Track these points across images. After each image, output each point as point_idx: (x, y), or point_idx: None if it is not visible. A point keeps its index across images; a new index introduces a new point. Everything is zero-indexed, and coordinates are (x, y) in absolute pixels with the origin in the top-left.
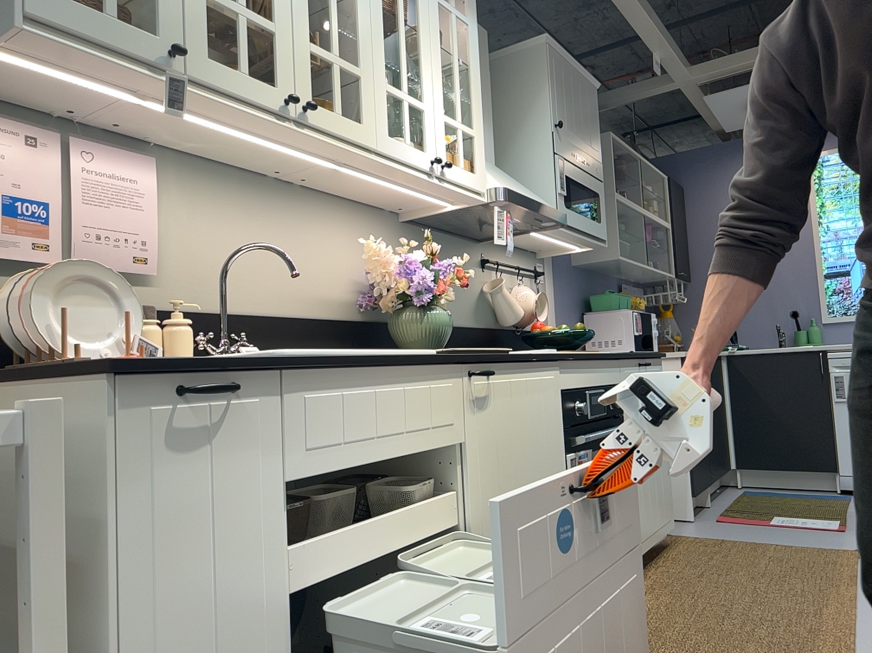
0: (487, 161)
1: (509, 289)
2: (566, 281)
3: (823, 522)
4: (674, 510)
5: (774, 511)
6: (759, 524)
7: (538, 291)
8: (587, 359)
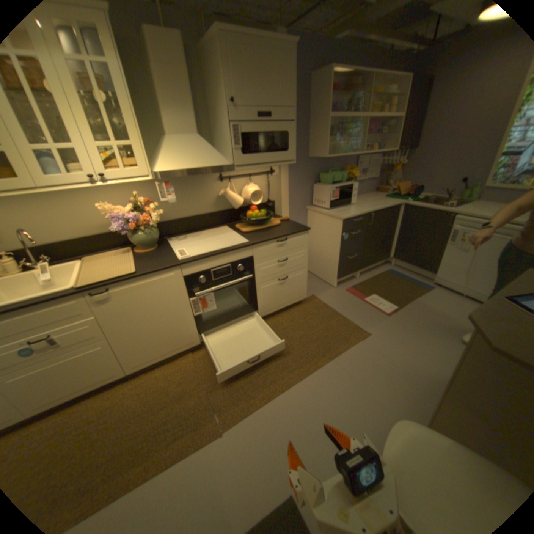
0: (185, 135)
1: (232, 192)
2: (298, 169)
3: (389, 307)
4: (305, 292)
5: (379, 291)
6: (358, 298)
7: (267, 183)
8: (208, 258)
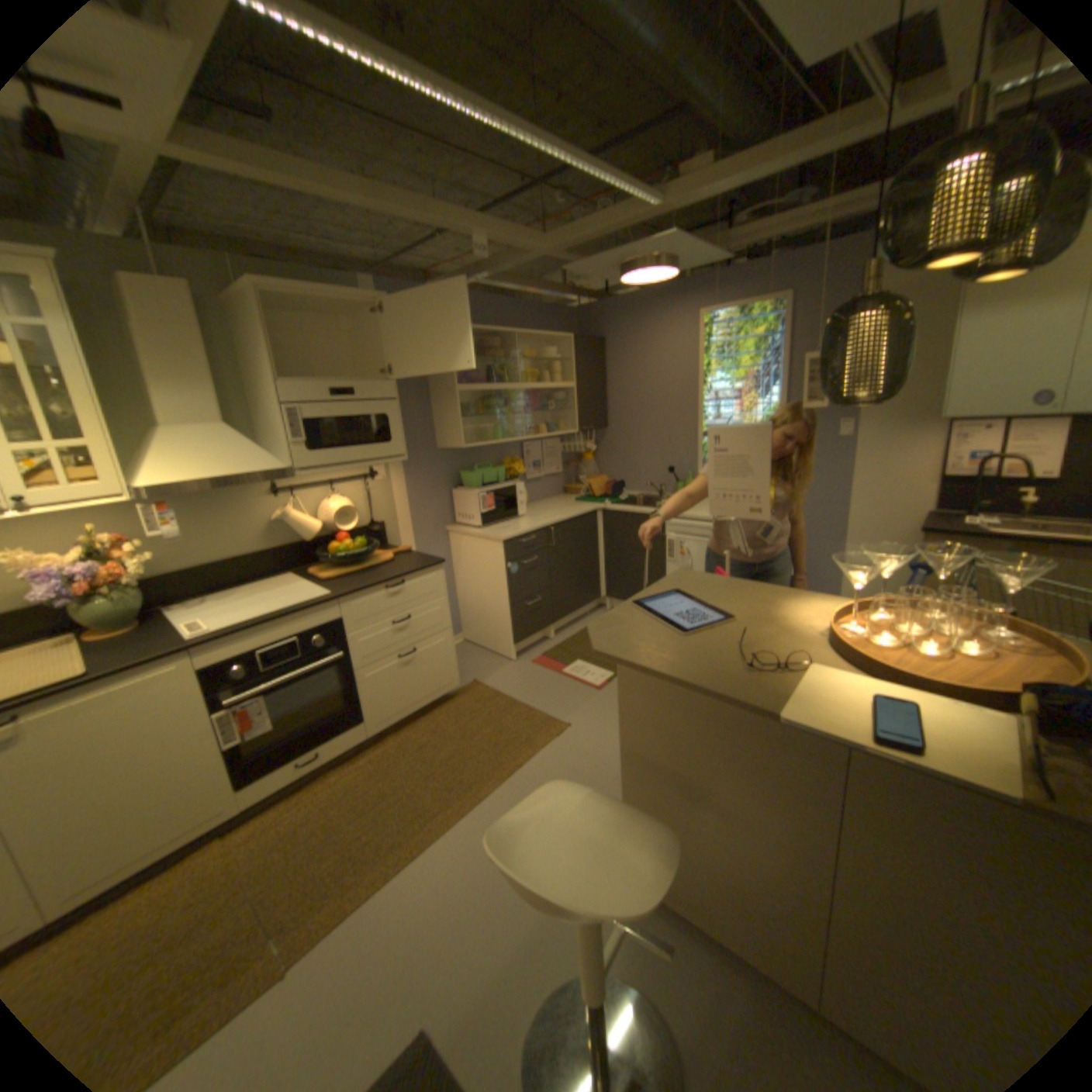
0: (199, 424)
1: (298, 512)
2: (422, 467)
3: (600, 675)
4: (457, 675)
5: (586, 653)
6: (553, 671)
7: (366, 493)
8: (249, 629)
